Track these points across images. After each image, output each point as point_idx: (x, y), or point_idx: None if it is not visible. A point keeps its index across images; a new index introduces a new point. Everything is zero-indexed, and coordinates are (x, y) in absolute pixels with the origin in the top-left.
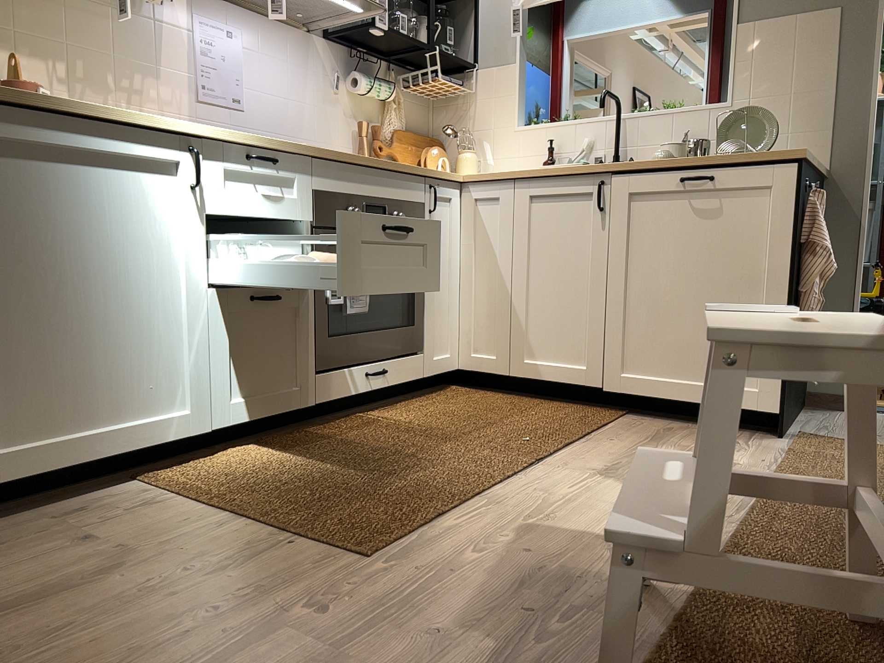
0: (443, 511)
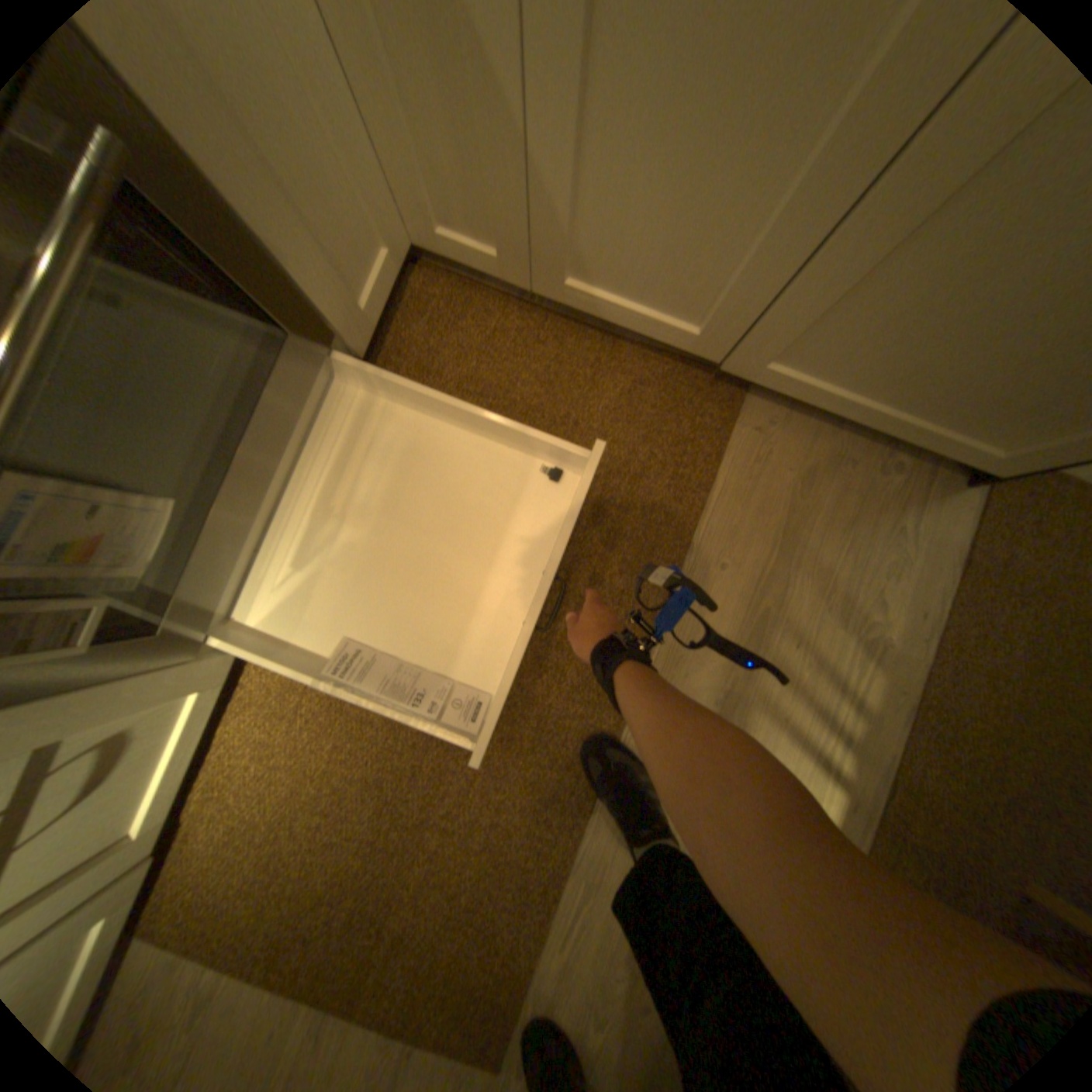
0: (543, 945)
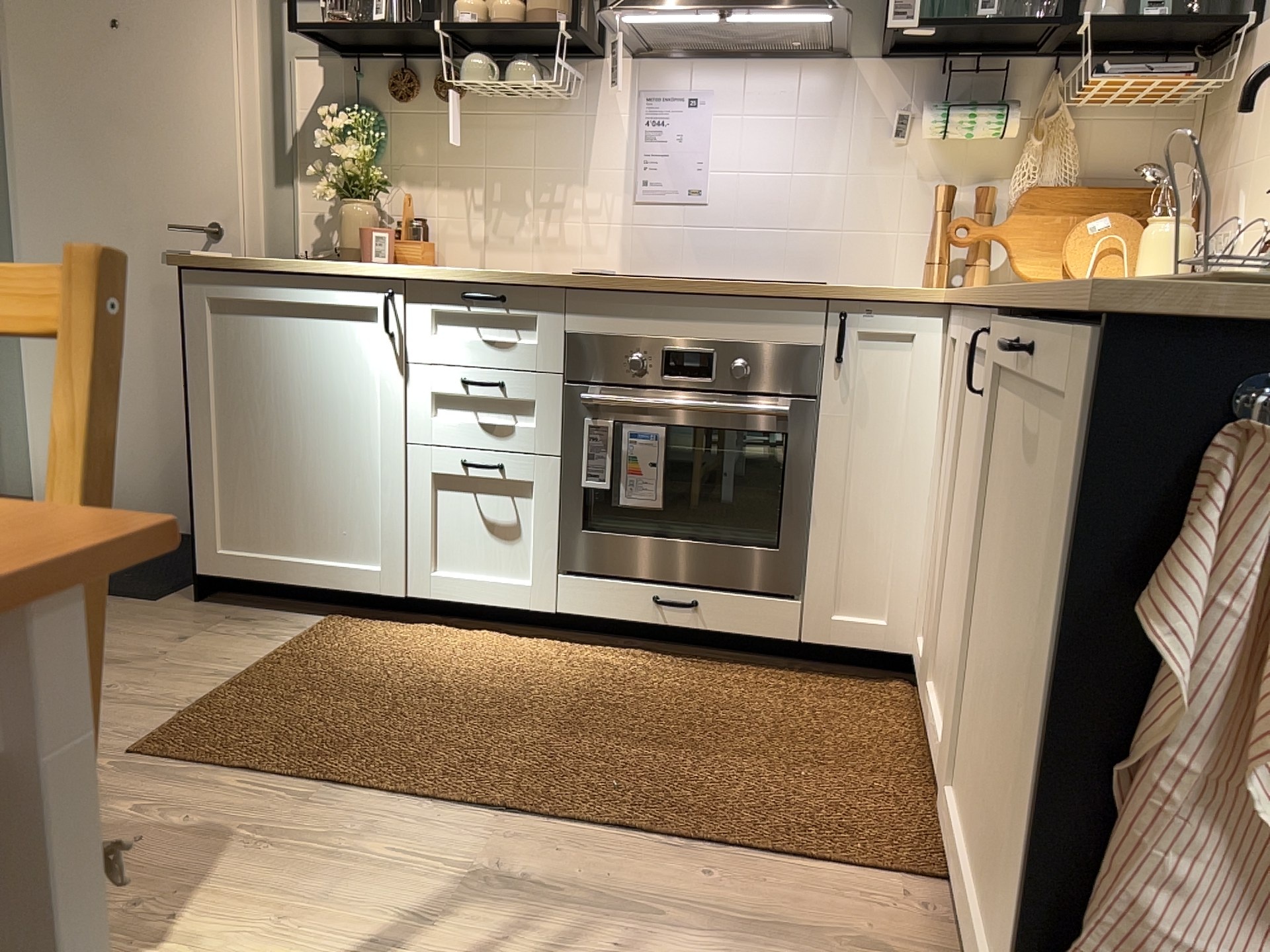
0: (264, 768)
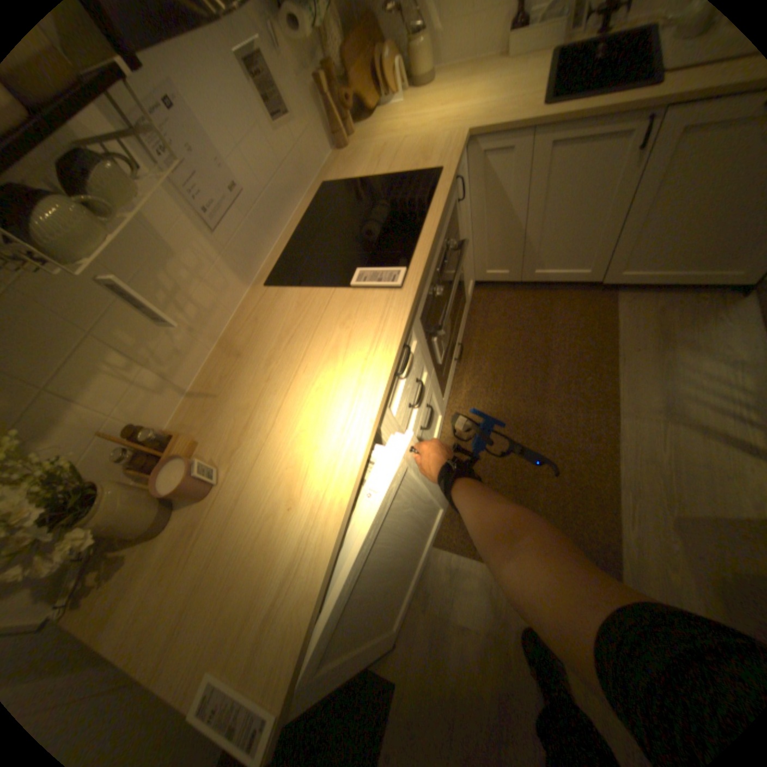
0: (621, 524)
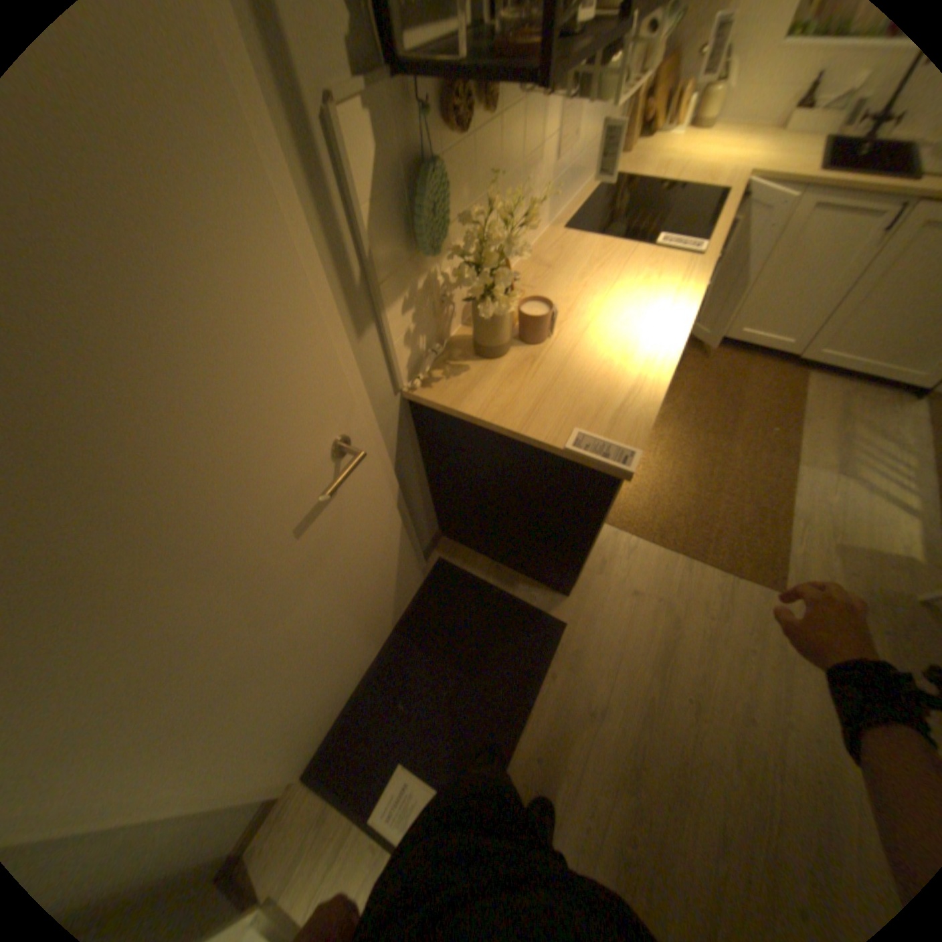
0: (793, 539)
